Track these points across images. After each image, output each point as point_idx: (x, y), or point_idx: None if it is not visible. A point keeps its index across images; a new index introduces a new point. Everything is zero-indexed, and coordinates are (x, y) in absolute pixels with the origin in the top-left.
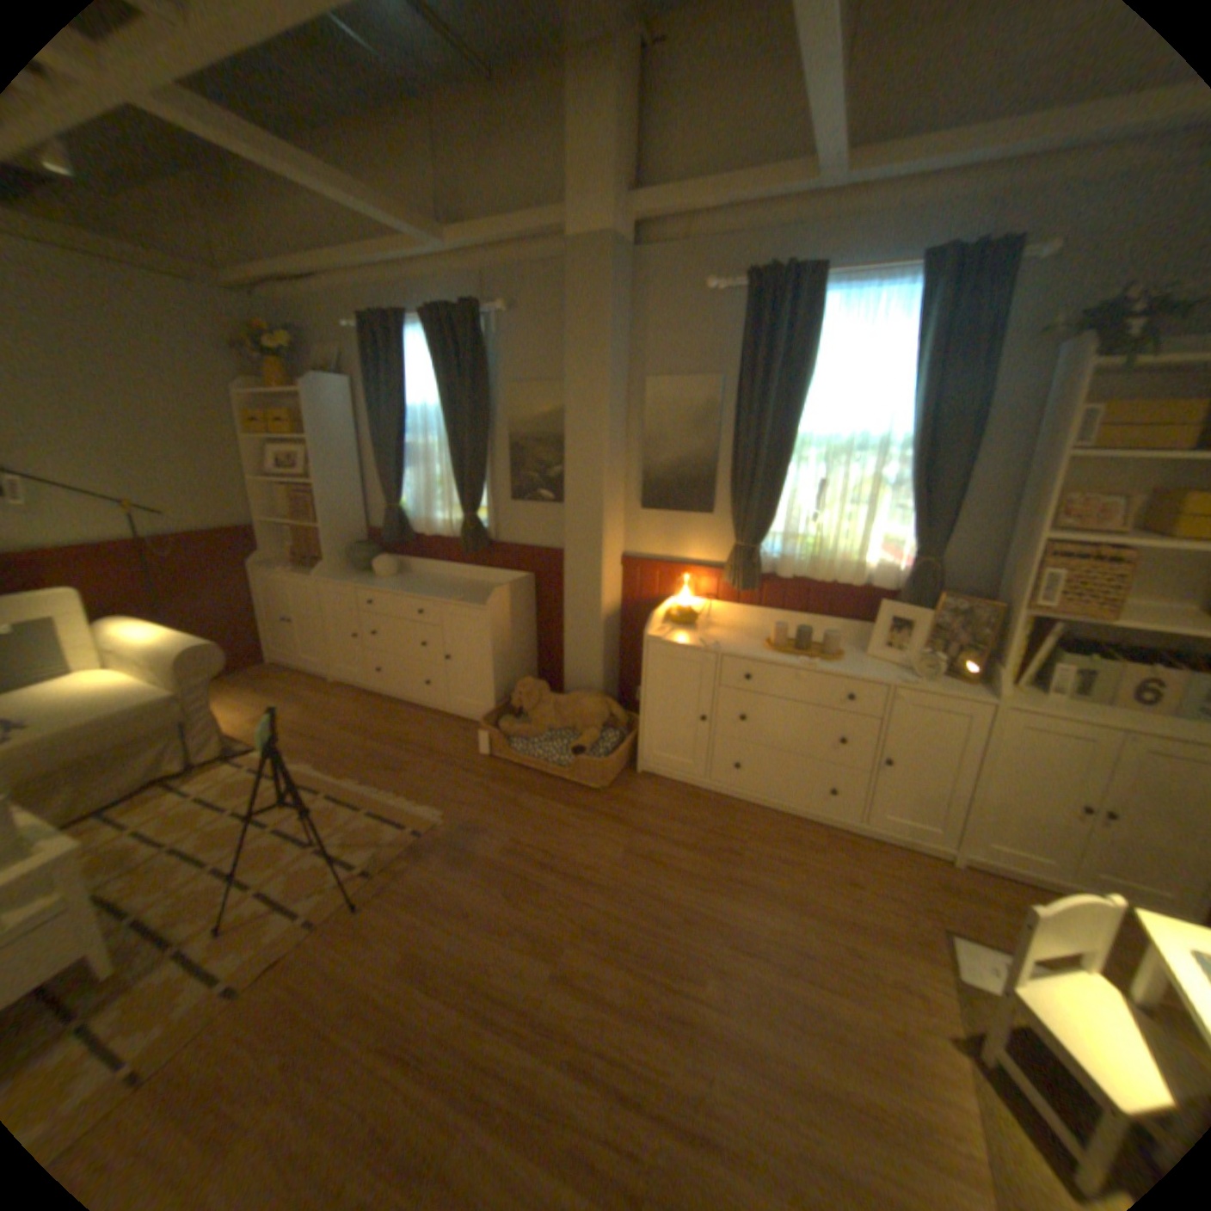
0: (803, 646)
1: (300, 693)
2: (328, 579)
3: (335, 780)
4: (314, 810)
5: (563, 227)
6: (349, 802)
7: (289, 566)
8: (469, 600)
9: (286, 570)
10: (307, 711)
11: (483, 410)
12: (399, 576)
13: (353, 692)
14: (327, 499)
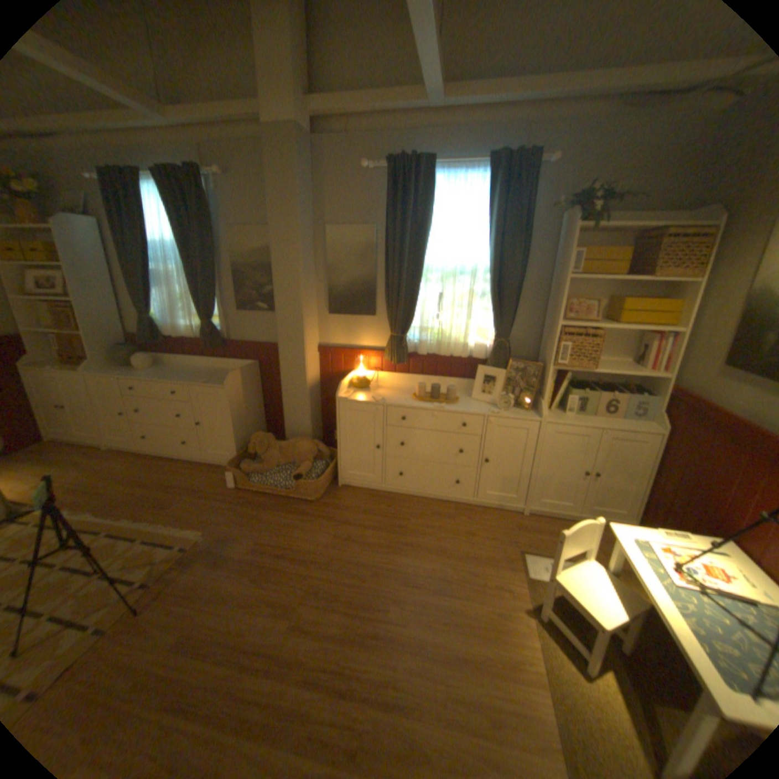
0: (435, 396)
1: (79, 461)
2: (94, 373)
3: (115, 521)
4: (98, 546)
5: (259, 116)
6: (127, 536)
7: (59, 365)
8: (211, 381)
9: (56, 368)
10: (86, 473)
11: (210, 246)
12: (154, 368)
13: (124, 455)
14: (88, 312)
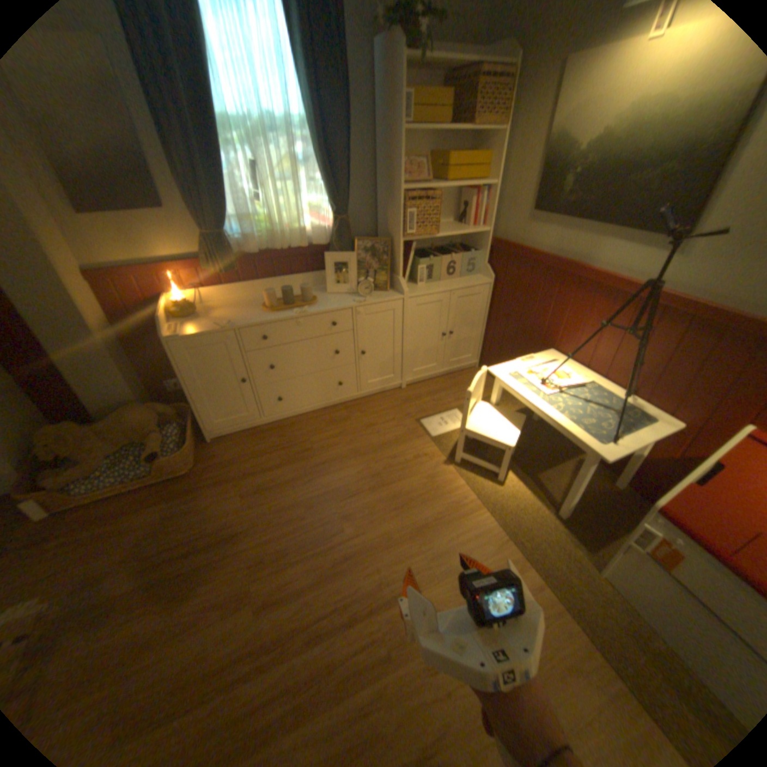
0: (289, 301)
1: None
2: None
3: None
4: None
5: None
6: None
7: None
8: None
9: None
10: None
11: None
12: None
13: None
14: None
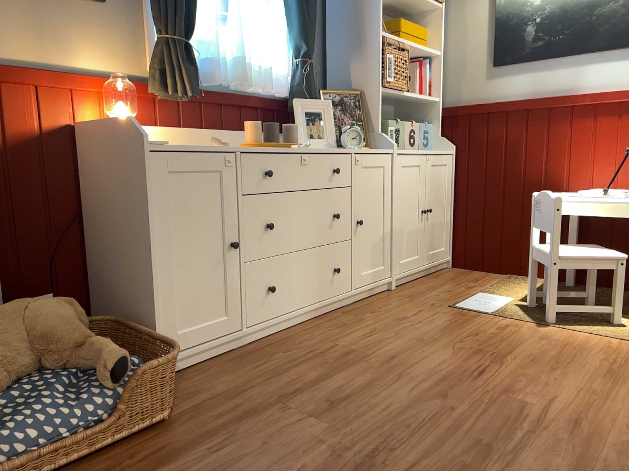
0: (276, 140)
1: None
2: None
3: None
4: None
5: None
6: None
7: None
8: None
9: None
10: None
11: None
12: None
13: None
14: None
